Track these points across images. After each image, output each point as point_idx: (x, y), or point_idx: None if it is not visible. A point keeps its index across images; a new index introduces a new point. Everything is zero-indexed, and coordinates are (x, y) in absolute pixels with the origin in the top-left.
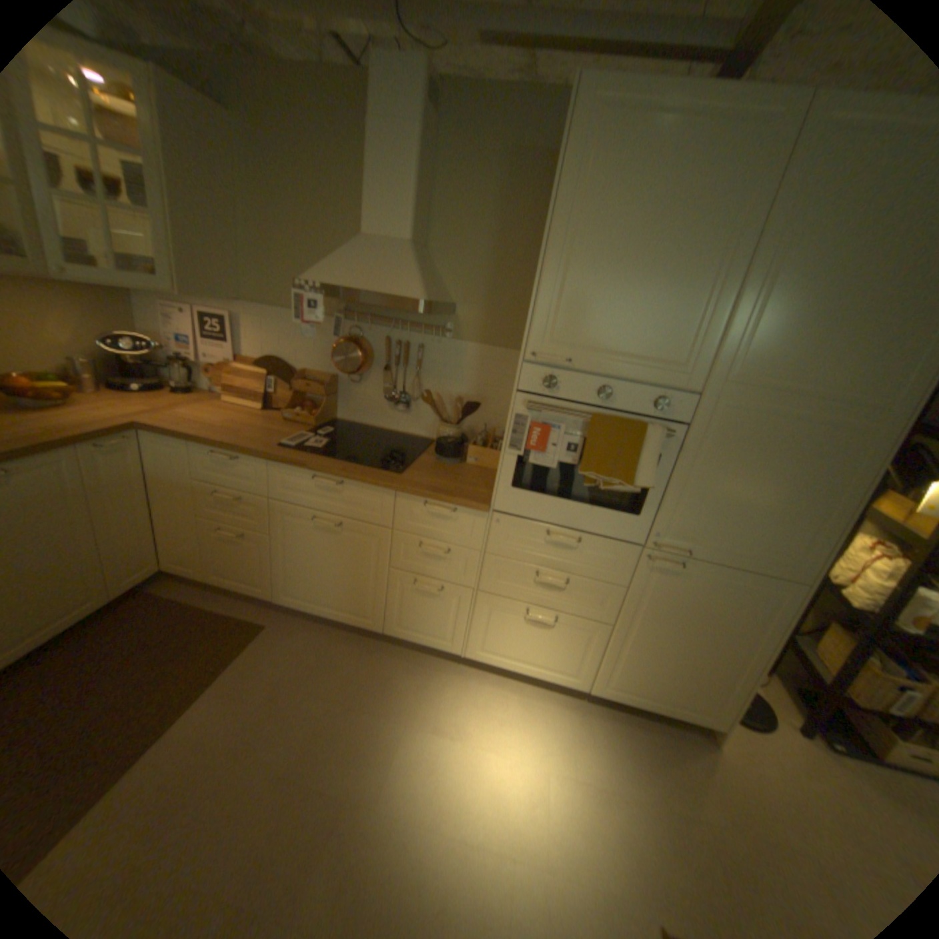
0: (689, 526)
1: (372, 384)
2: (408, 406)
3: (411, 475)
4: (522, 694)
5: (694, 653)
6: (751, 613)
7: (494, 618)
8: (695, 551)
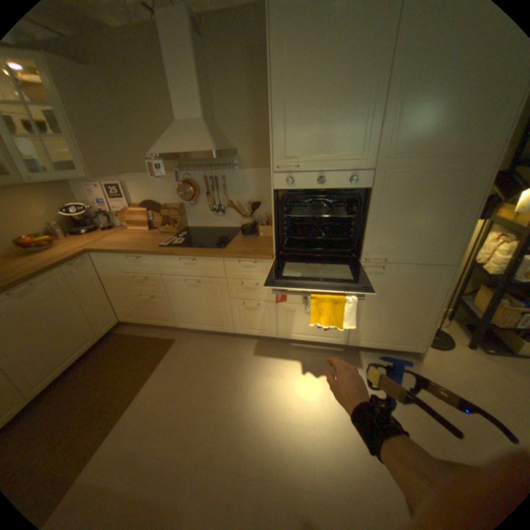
0: (382, 245)
1: (202, 203)
2: (224, 212)
3: (229, 247)
4: (311, 351)
5: (398, 314)
6: (426, 287)
7: (288, 314)
8: (388, 258)
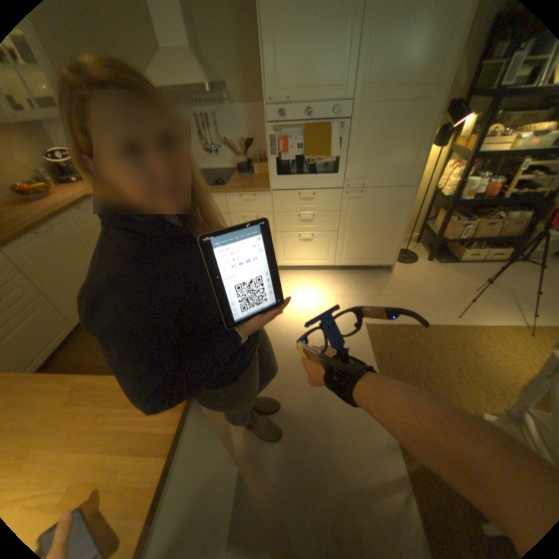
0: (359, 172)
1: (193, 144)
2: (216, 152)
3: (228, 184)
4: (305, 273)
5: (372, 233)
6: (393, 207)
7: (285, 243)
8: (364, 183)
